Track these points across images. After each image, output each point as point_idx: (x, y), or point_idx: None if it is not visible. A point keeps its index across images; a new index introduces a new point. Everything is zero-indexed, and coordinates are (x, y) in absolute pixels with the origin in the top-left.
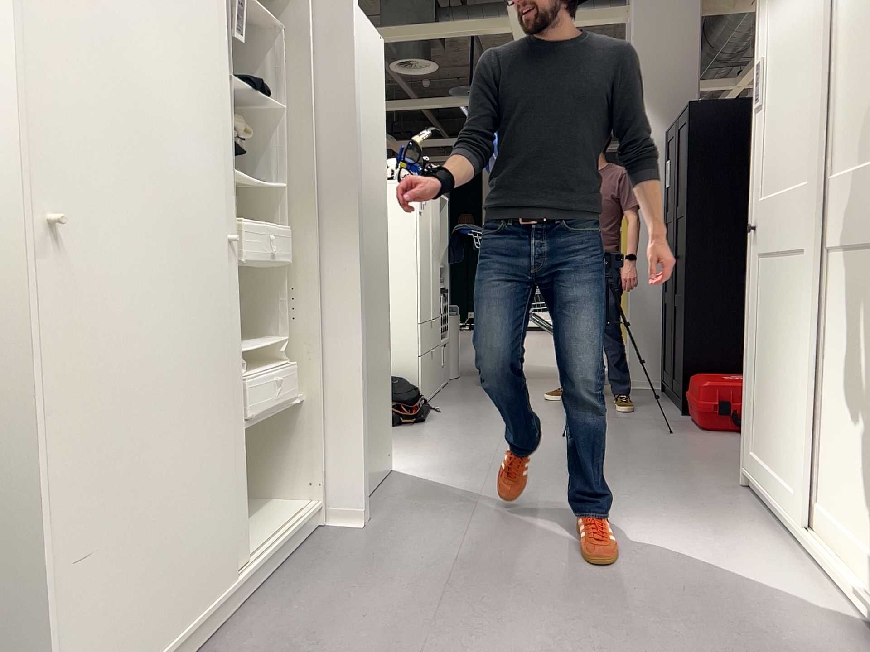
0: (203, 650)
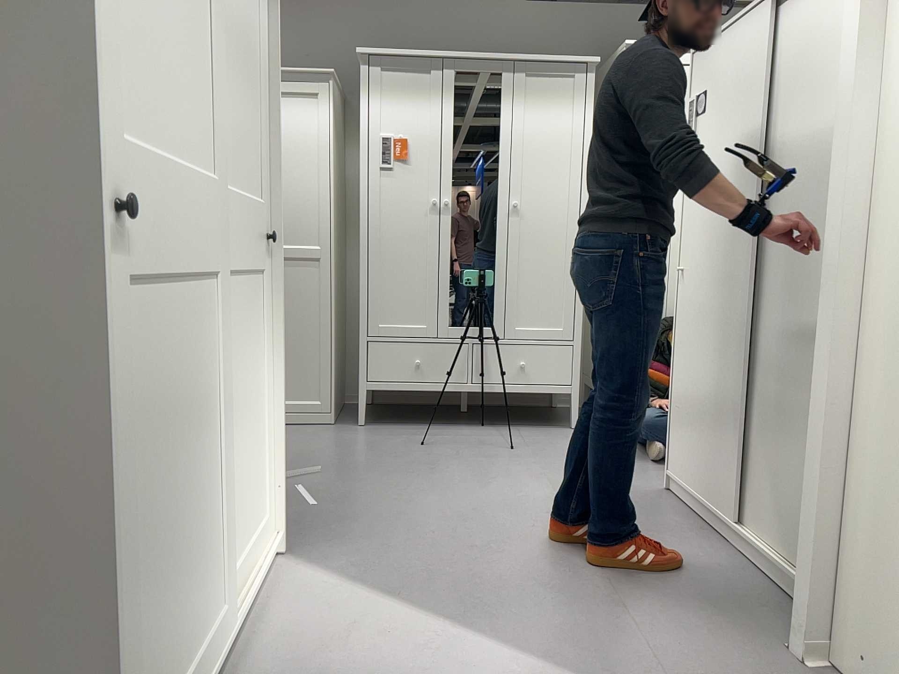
0: (703, 522)
